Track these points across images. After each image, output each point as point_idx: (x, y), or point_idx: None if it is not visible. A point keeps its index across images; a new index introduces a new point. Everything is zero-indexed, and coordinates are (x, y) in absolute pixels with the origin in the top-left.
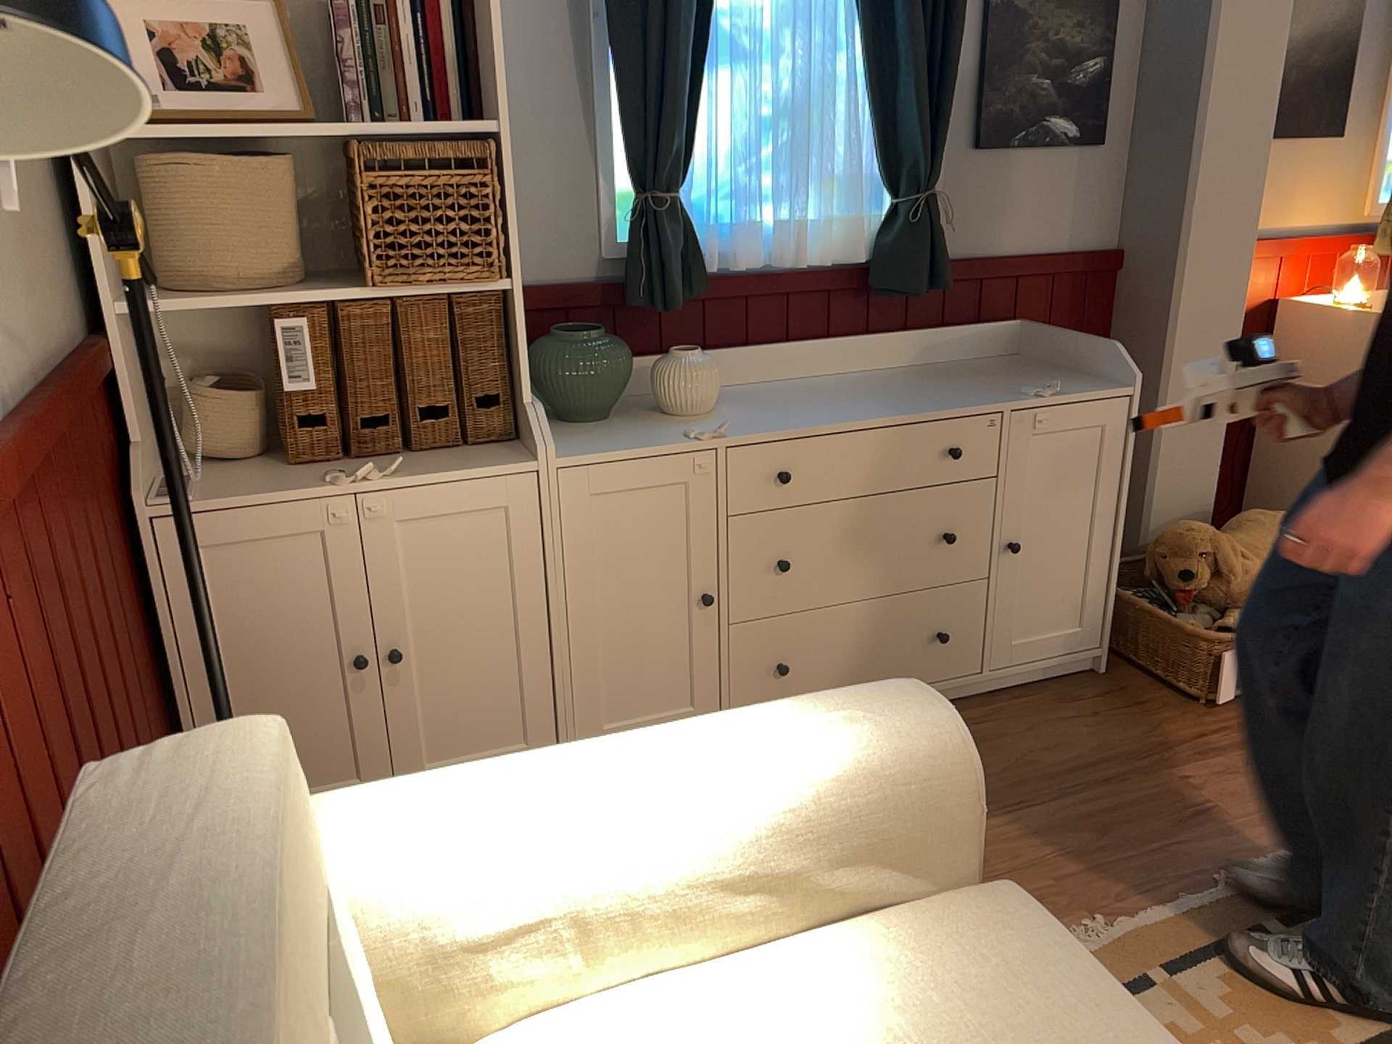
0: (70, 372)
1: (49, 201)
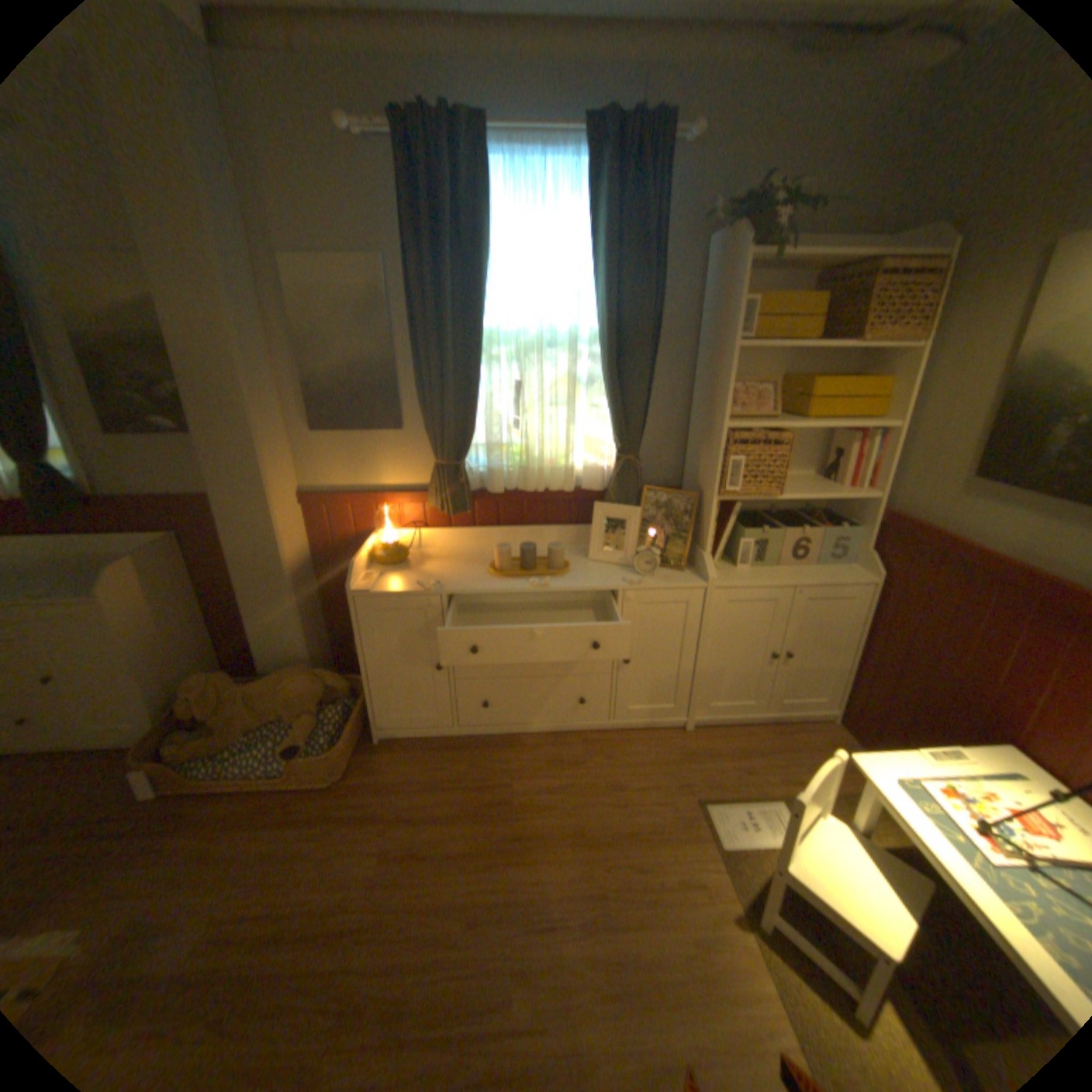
0: None
1: None
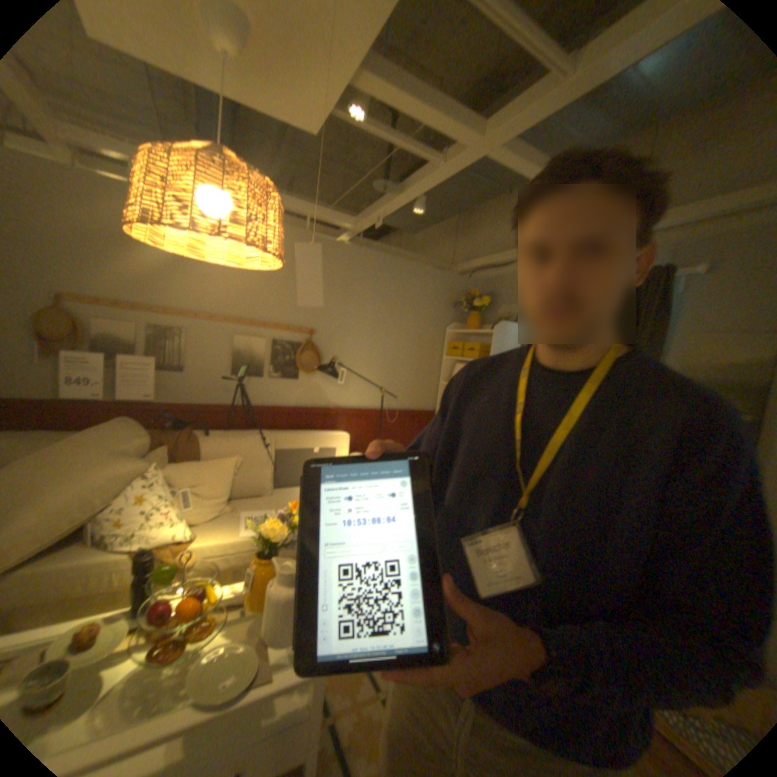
0: (411, 411)
1: (433, 390)
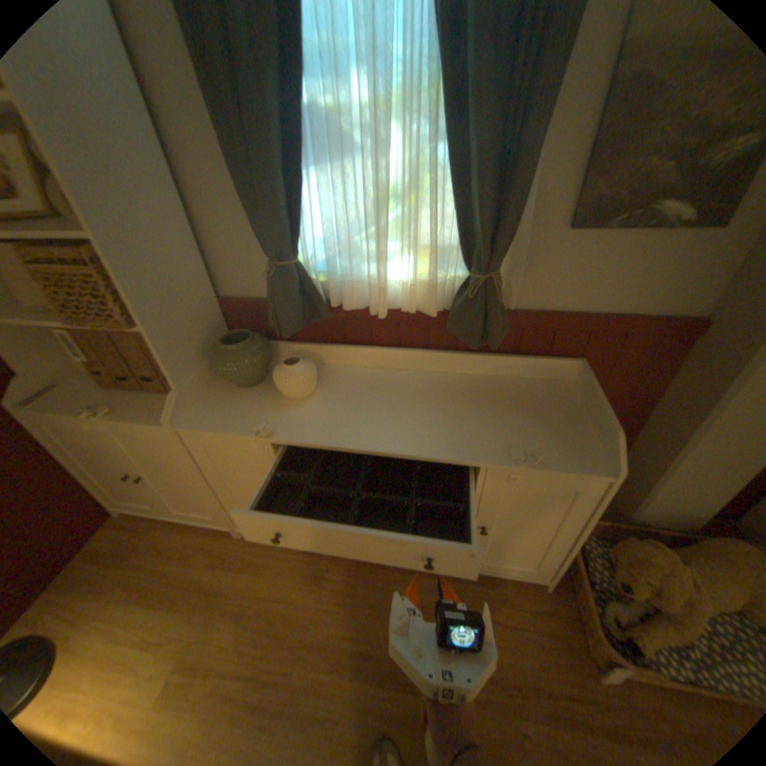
0: None
1: None
